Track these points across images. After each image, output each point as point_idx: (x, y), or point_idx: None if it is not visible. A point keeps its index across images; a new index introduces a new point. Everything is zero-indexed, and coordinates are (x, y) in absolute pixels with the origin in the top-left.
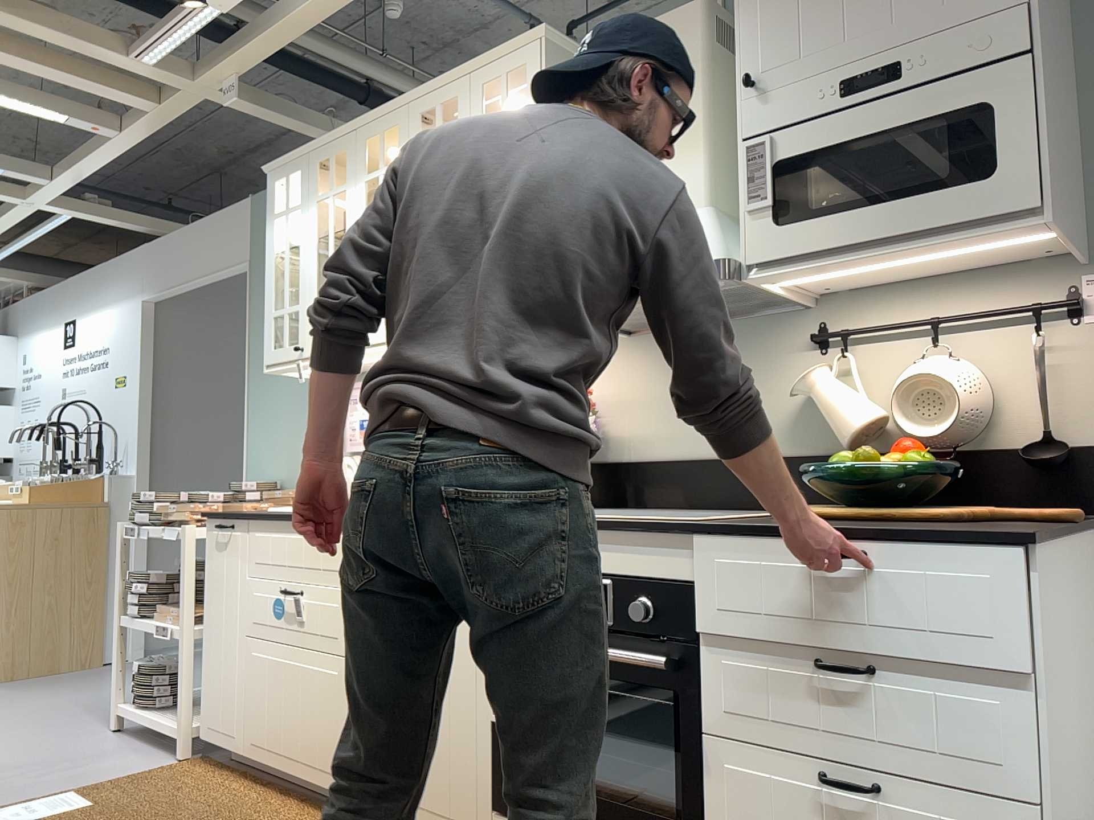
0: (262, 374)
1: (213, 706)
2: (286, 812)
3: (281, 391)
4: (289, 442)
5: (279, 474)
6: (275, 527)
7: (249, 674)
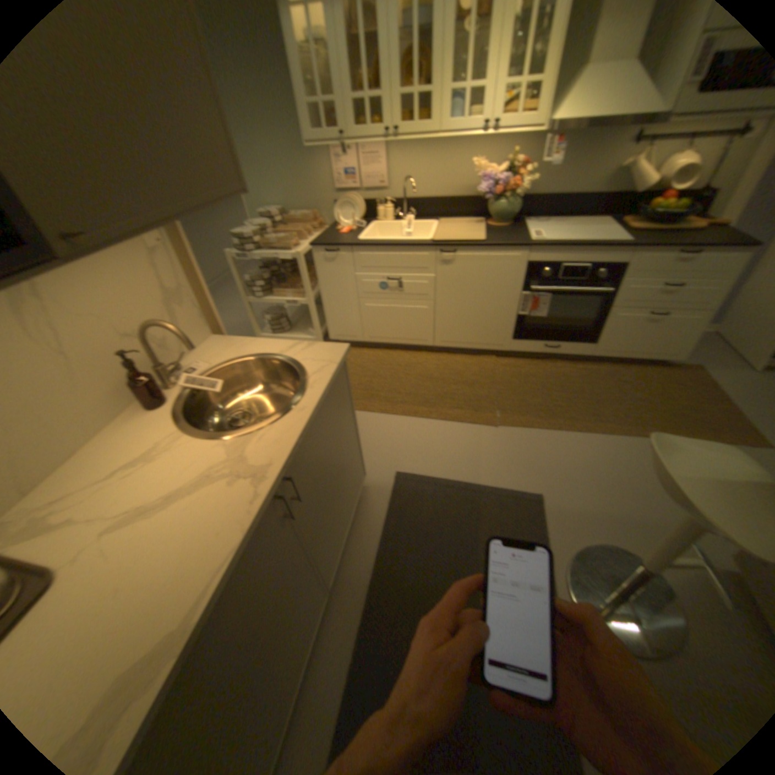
0: (236, 130)
1: (337, 328)
2: (403, 356)
3: (261, 144)
4: (278, 181)
5: (275, 201)
6: (375, 250)
7: (363, 313)
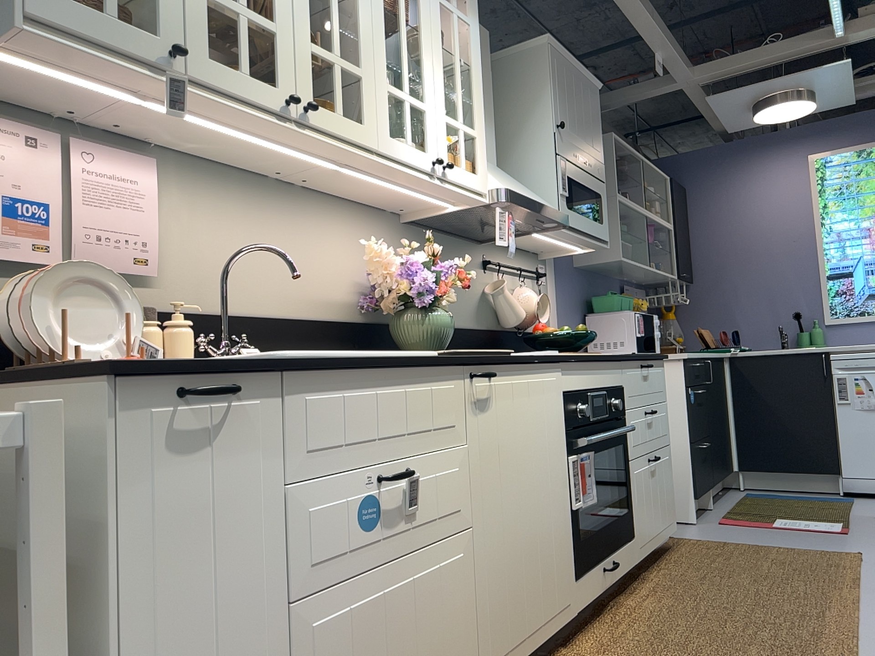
0: None
1: None
2: None
3: None
4: None
5: None
6: (347, 380)
7: None
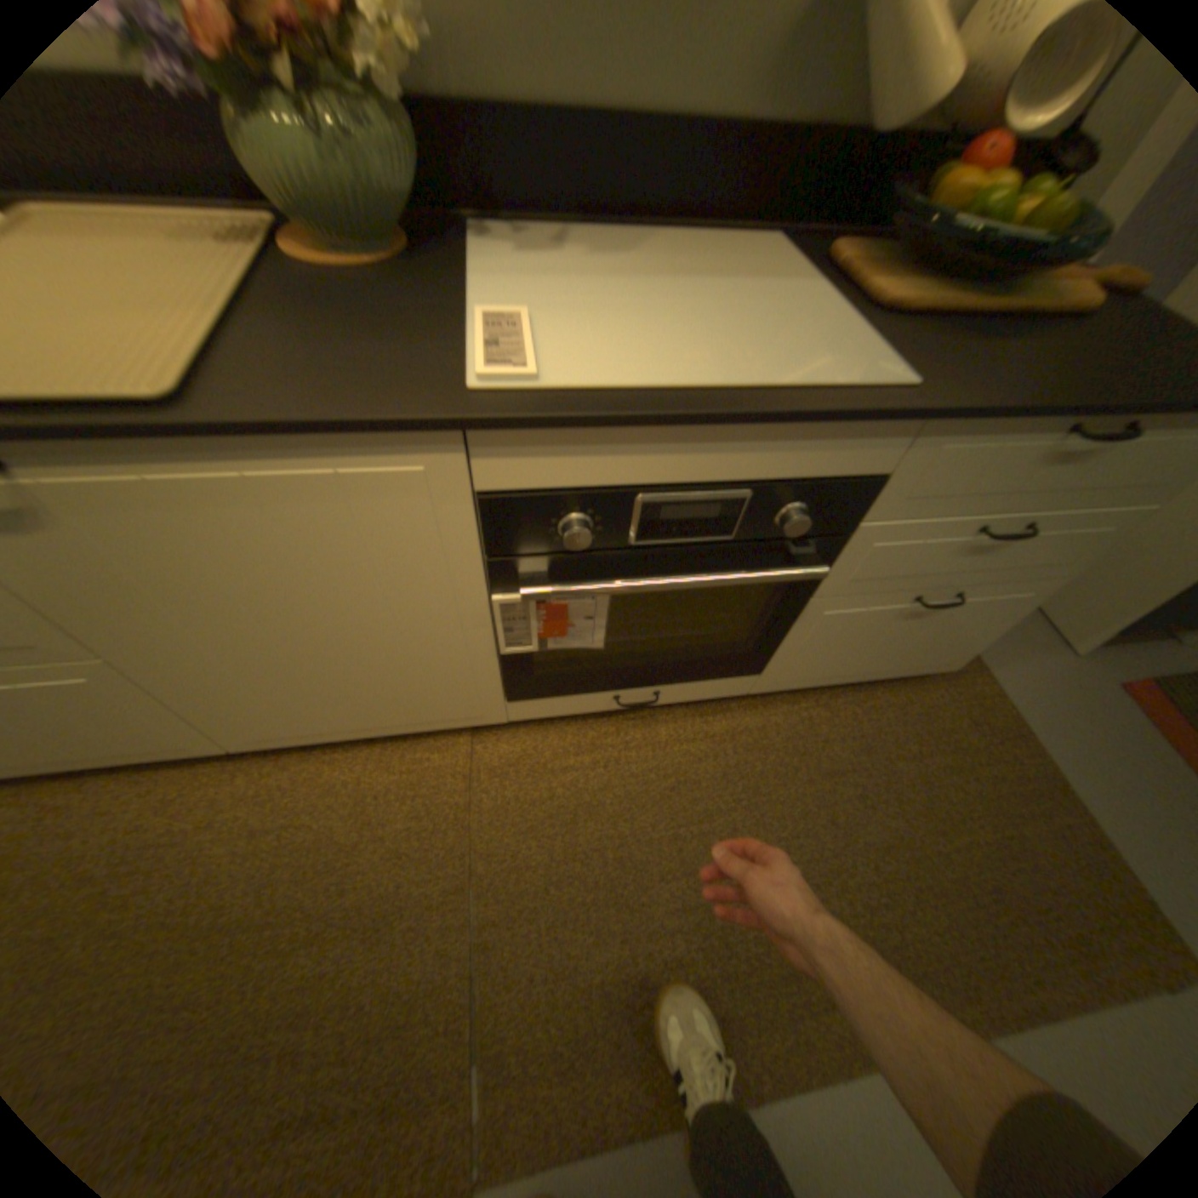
0: None
1: None
2: (122, 801)
3: None
4: None
5: None
6: None
7: None
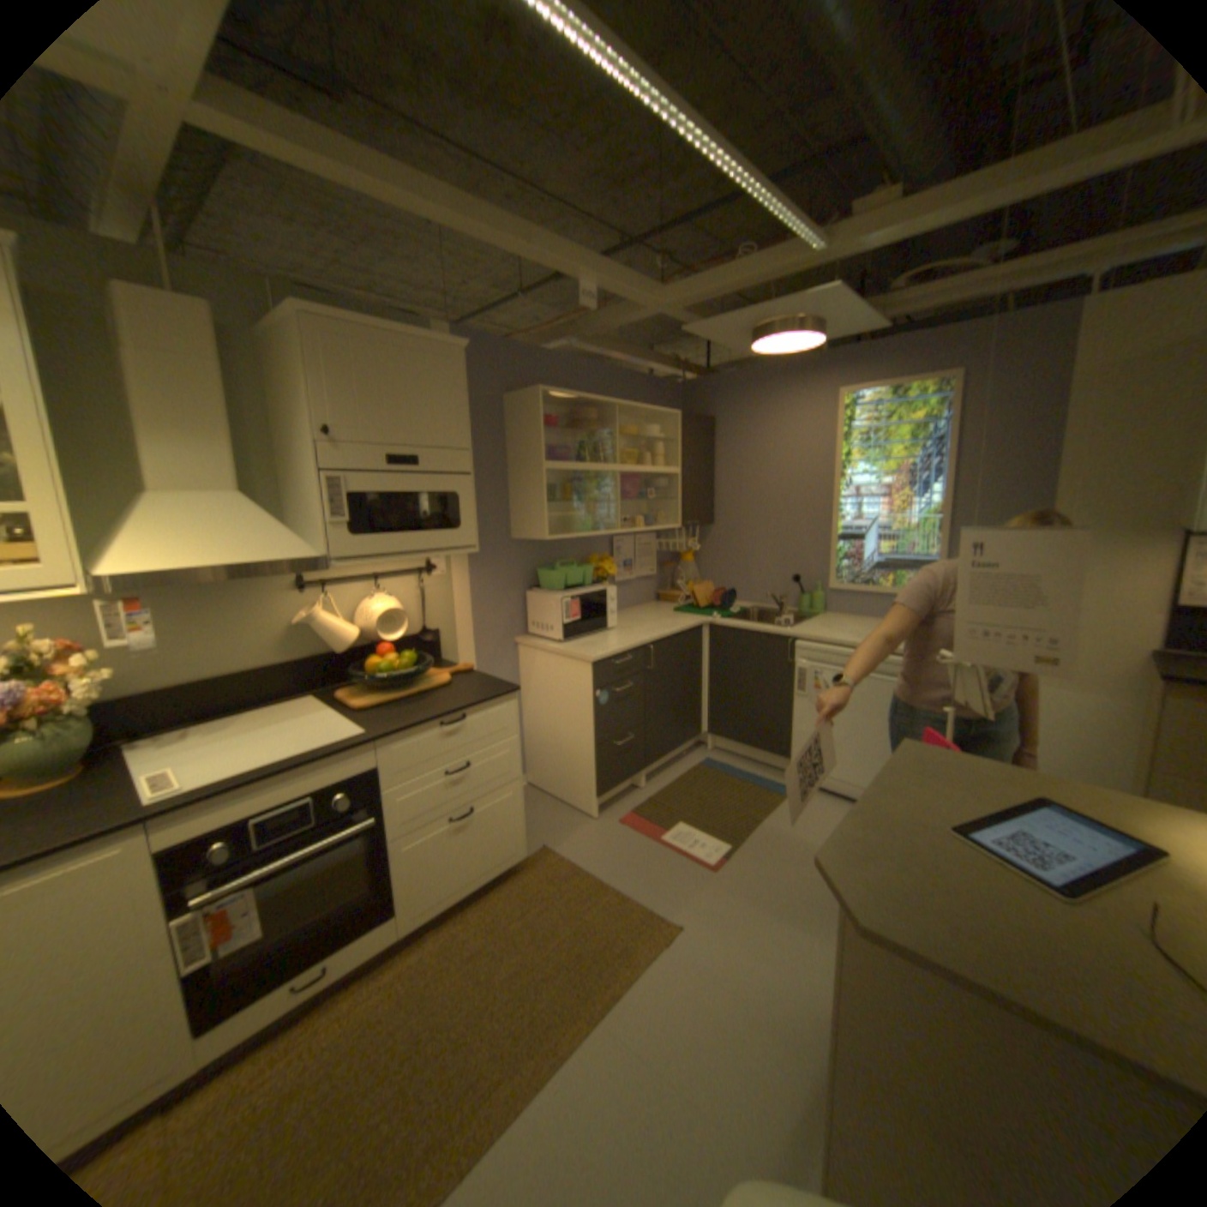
0: None
1: None
2: None
3: None
4: None
5: None
6: None
7: None
